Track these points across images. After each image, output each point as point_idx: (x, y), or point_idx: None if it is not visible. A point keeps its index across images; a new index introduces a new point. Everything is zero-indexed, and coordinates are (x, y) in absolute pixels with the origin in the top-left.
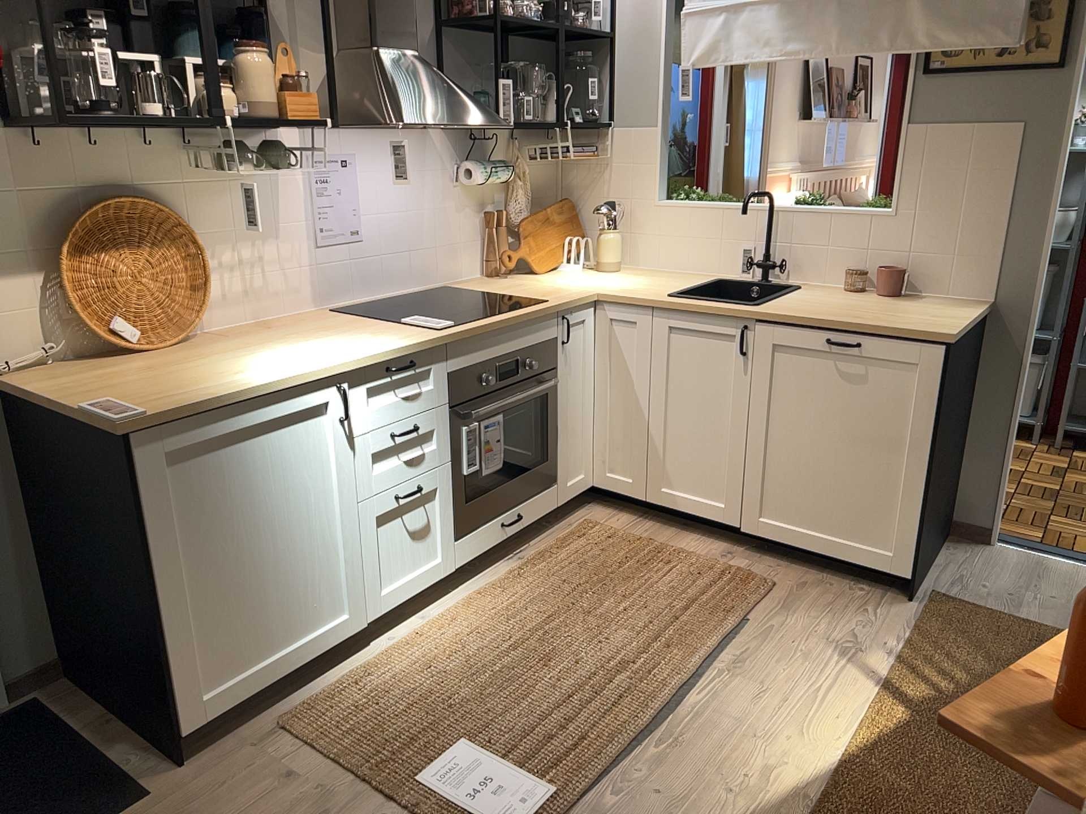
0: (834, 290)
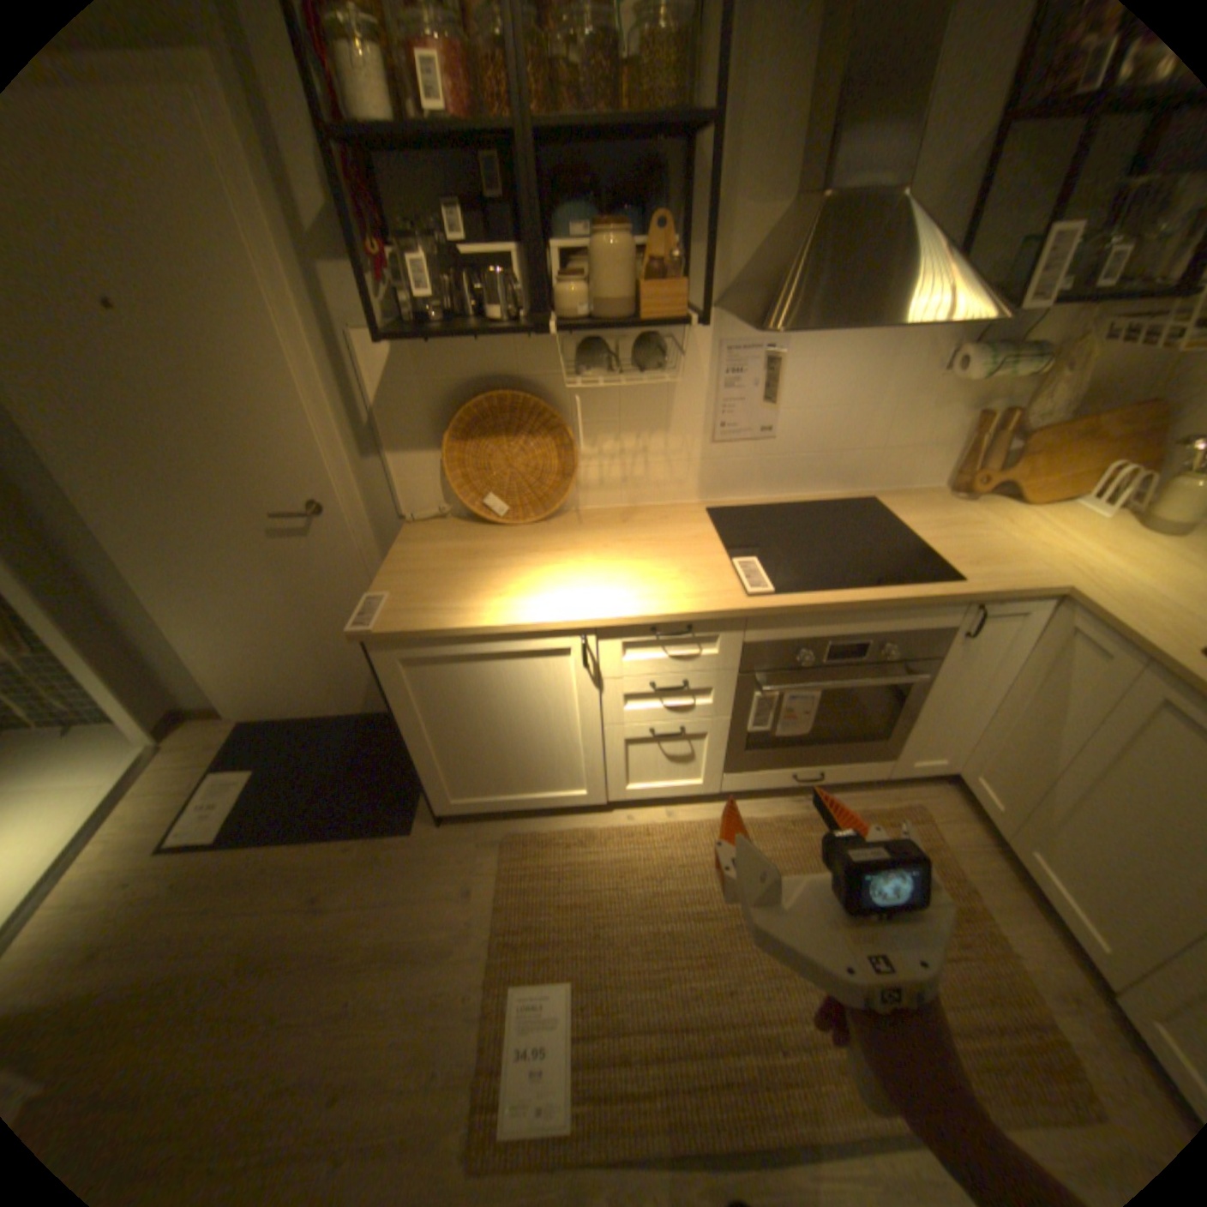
0: None
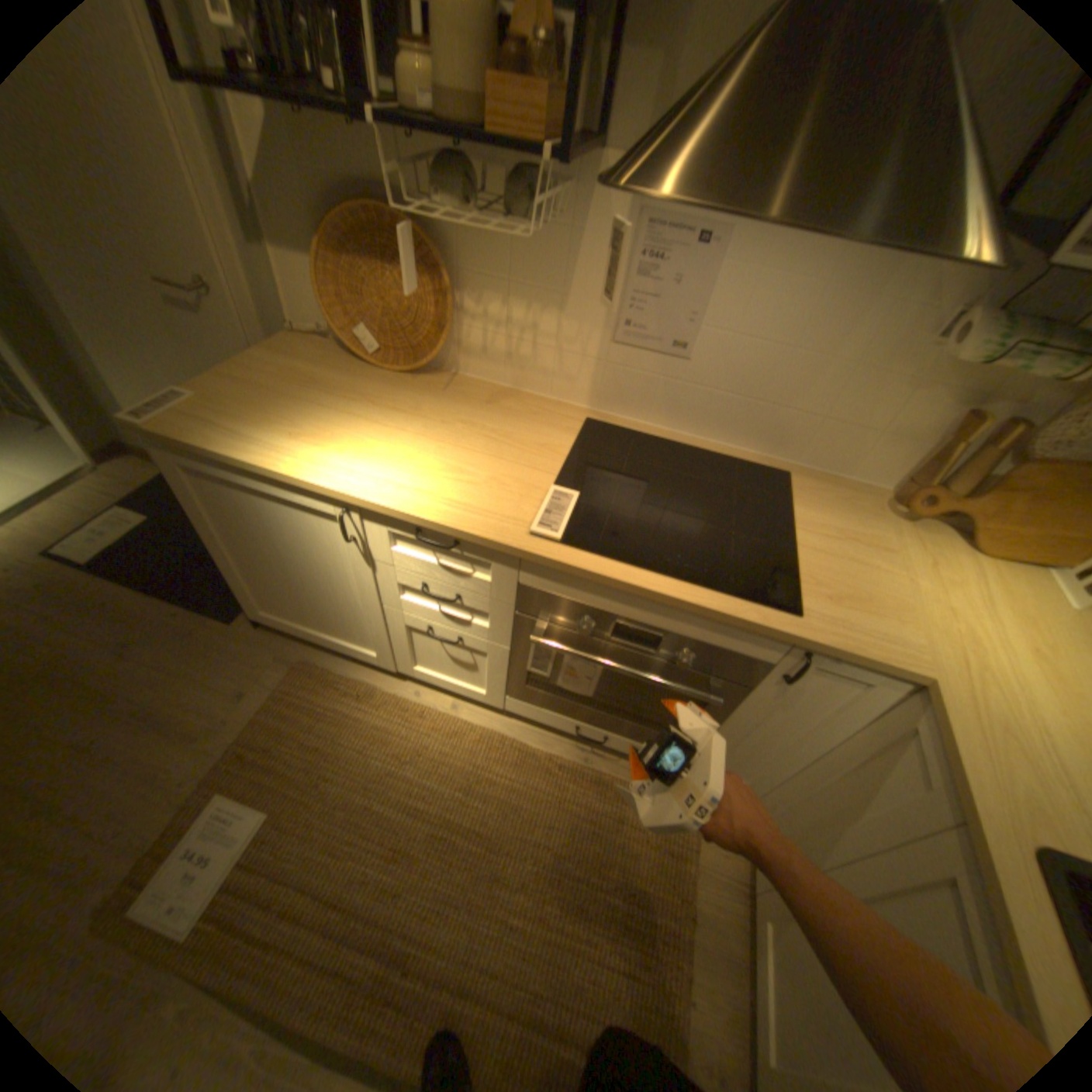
0: None
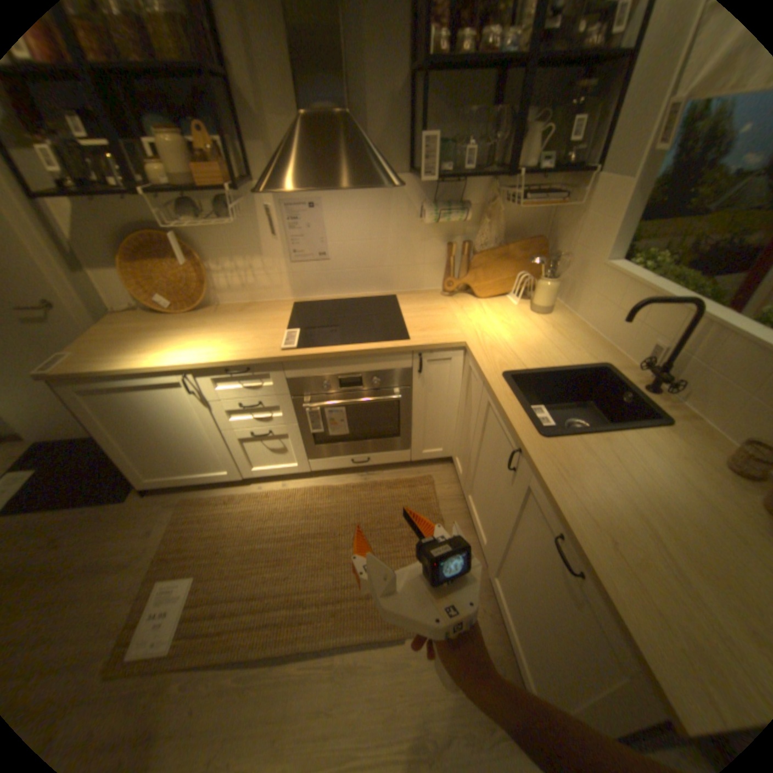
0: (714, 450)
